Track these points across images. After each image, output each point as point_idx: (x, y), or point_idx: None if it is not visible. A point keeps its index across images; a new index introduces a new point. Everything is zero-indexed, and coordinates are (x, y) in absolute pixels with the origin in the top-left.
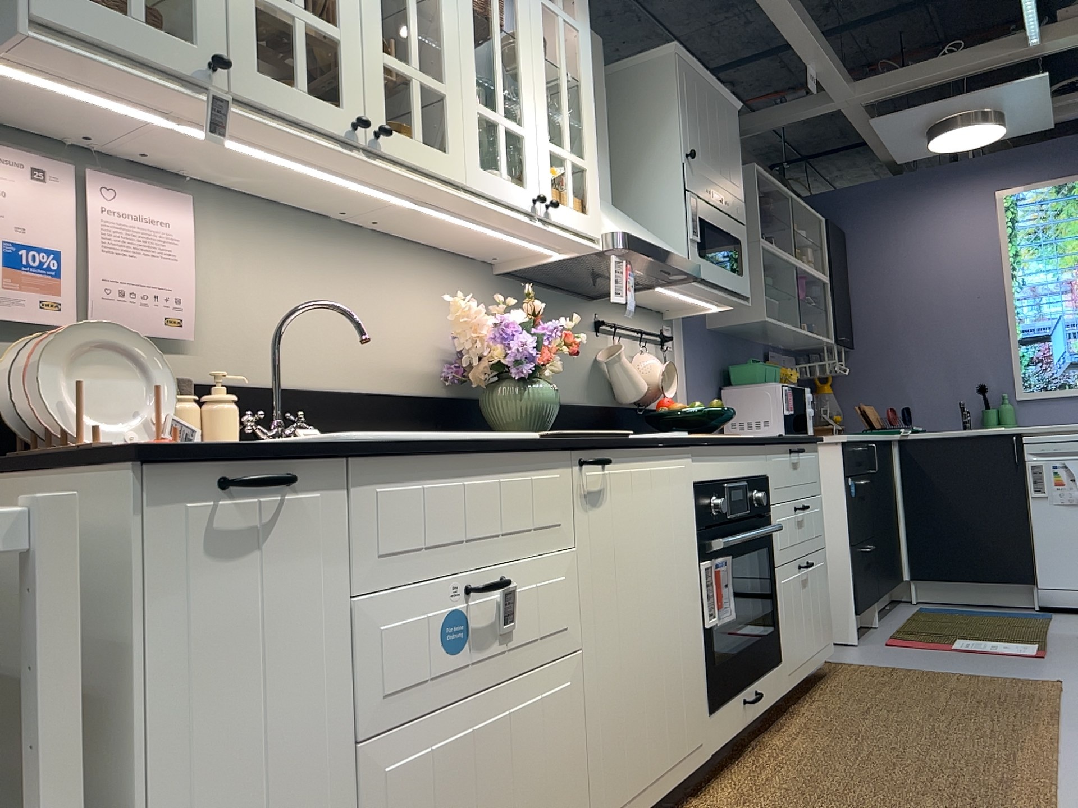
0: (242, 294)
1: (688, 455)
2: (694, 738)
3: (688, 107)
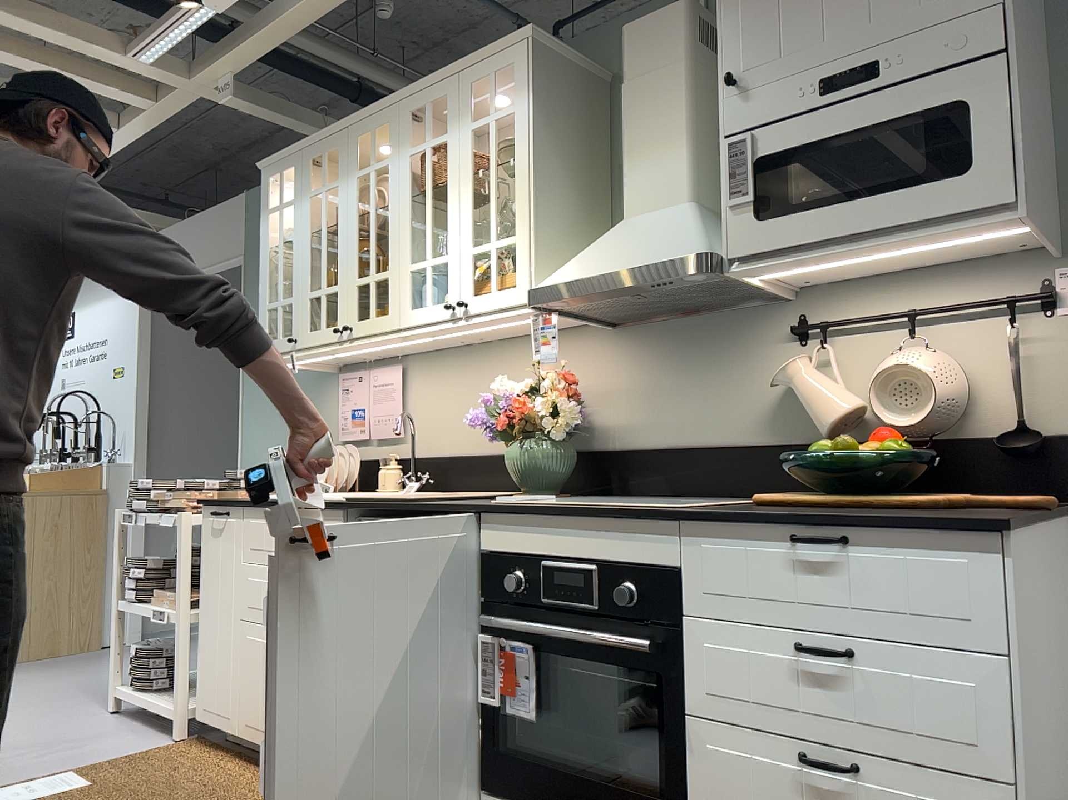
0: (426, 406)
1: (468, 521)
2: (451, 792)
3: (739, 3)
